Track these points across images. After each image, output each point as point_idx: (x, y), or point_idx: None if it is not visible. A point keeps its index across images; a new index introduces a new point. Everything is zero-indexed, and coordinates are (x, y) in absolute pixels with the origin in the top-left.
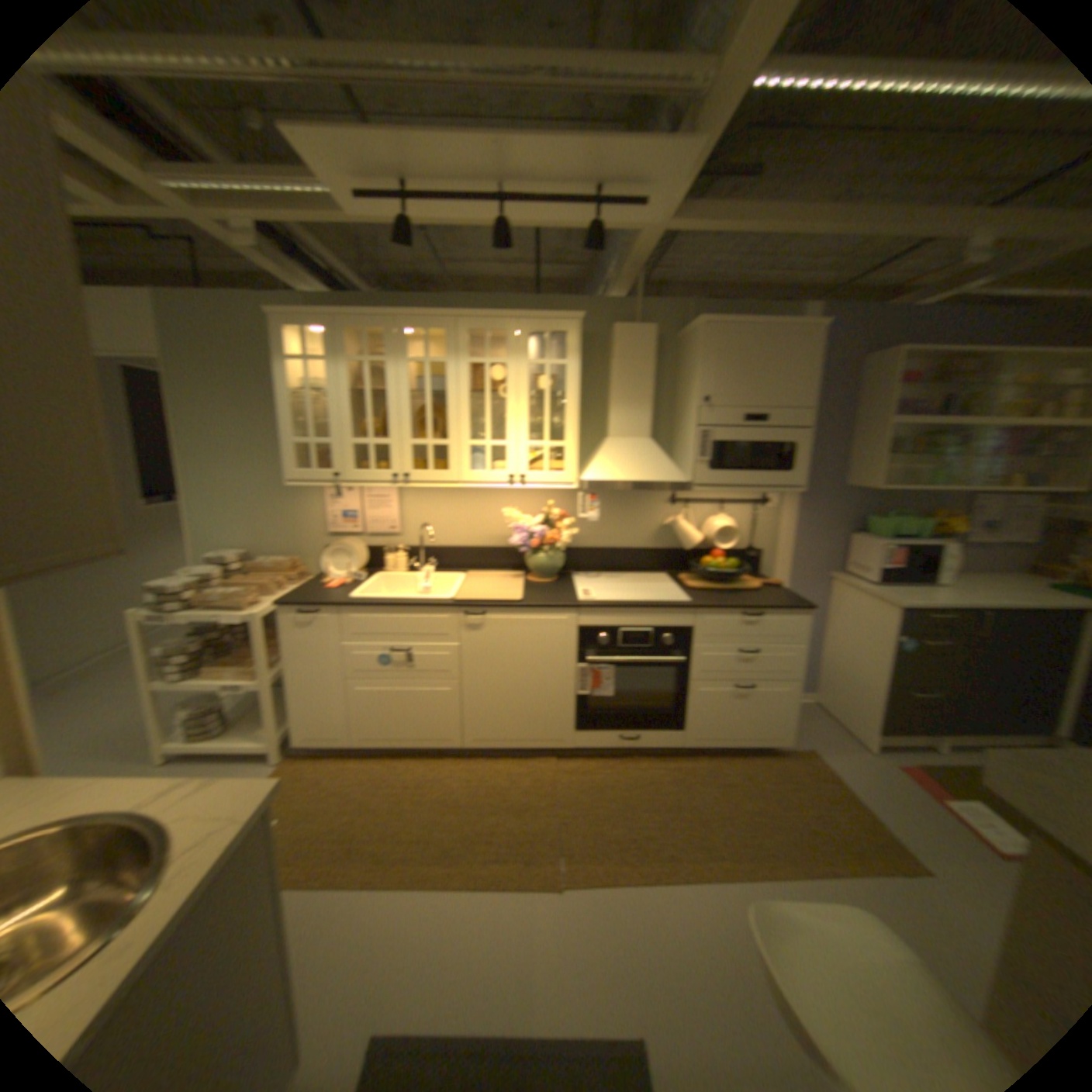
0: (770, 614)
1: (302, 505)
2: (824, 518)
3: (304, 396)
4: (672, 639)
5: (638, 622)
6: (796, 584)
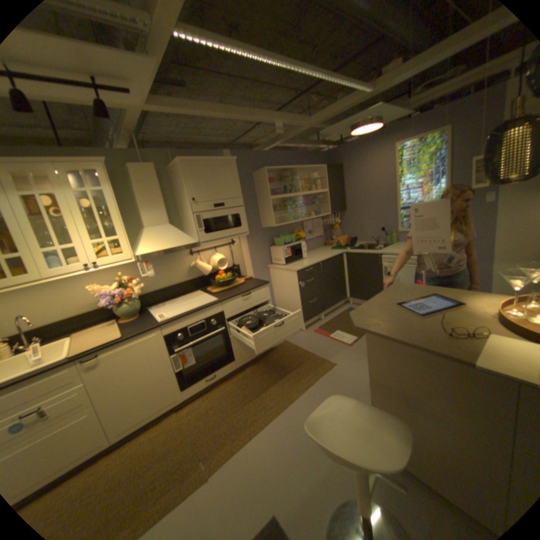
0: (253, 291)
1: None
2: (258, 243)
3: None
4: (216, 320)
5: (197, 318)
6: (257, 274)
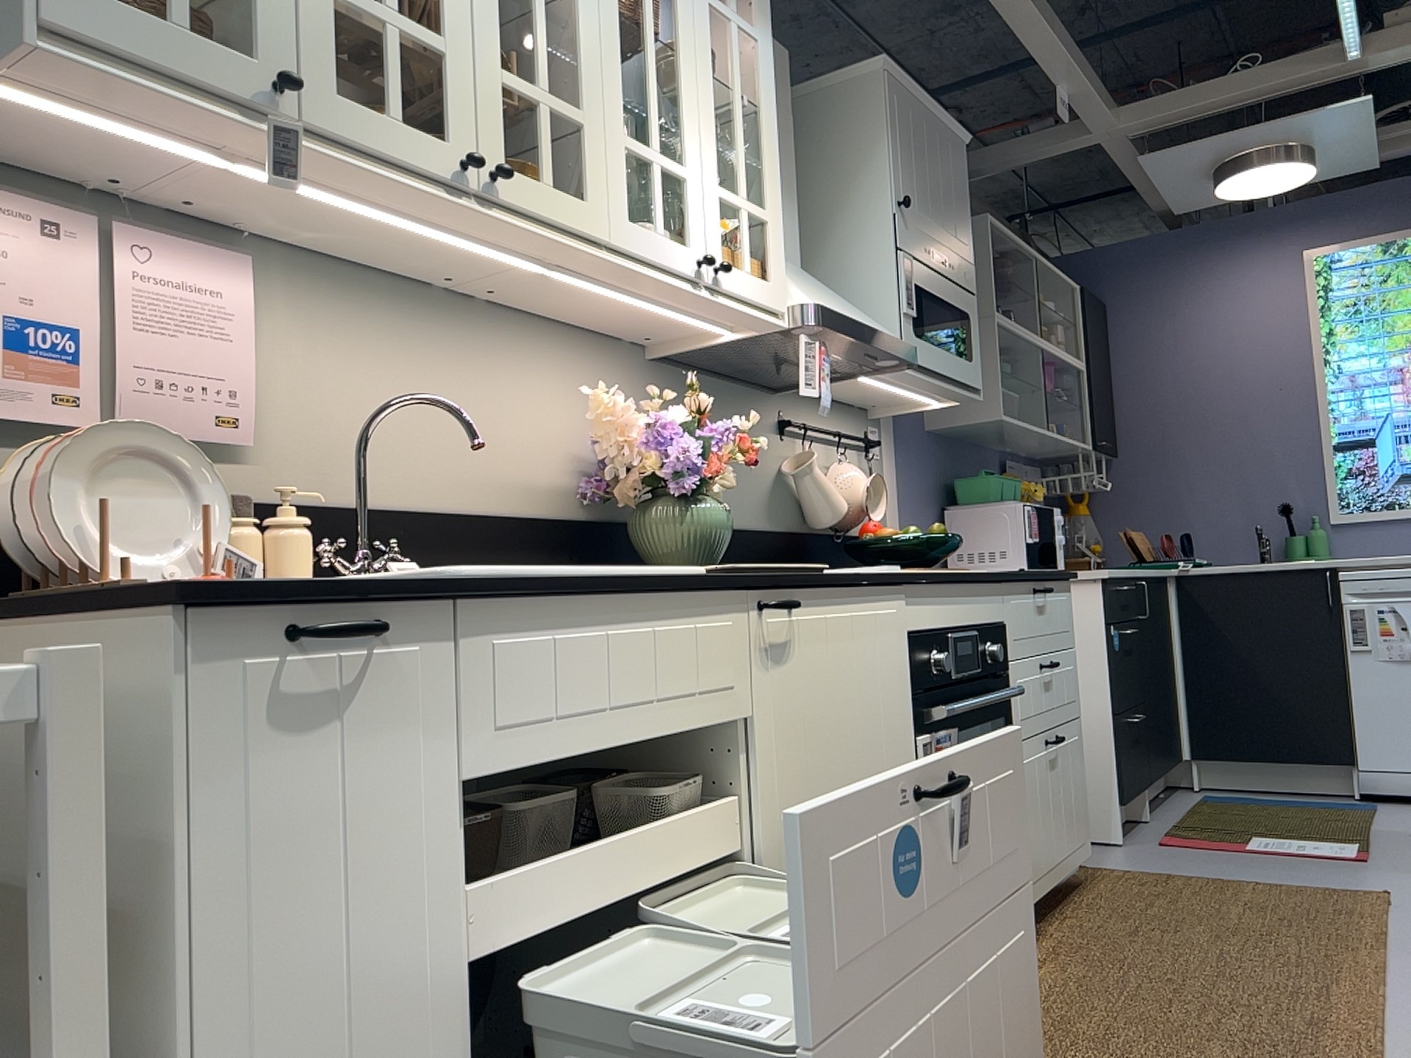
0: (1051, 588)
1: None
2: (920, 483)
3: None
4: (995, 650)
5: (965, 613)
6: None
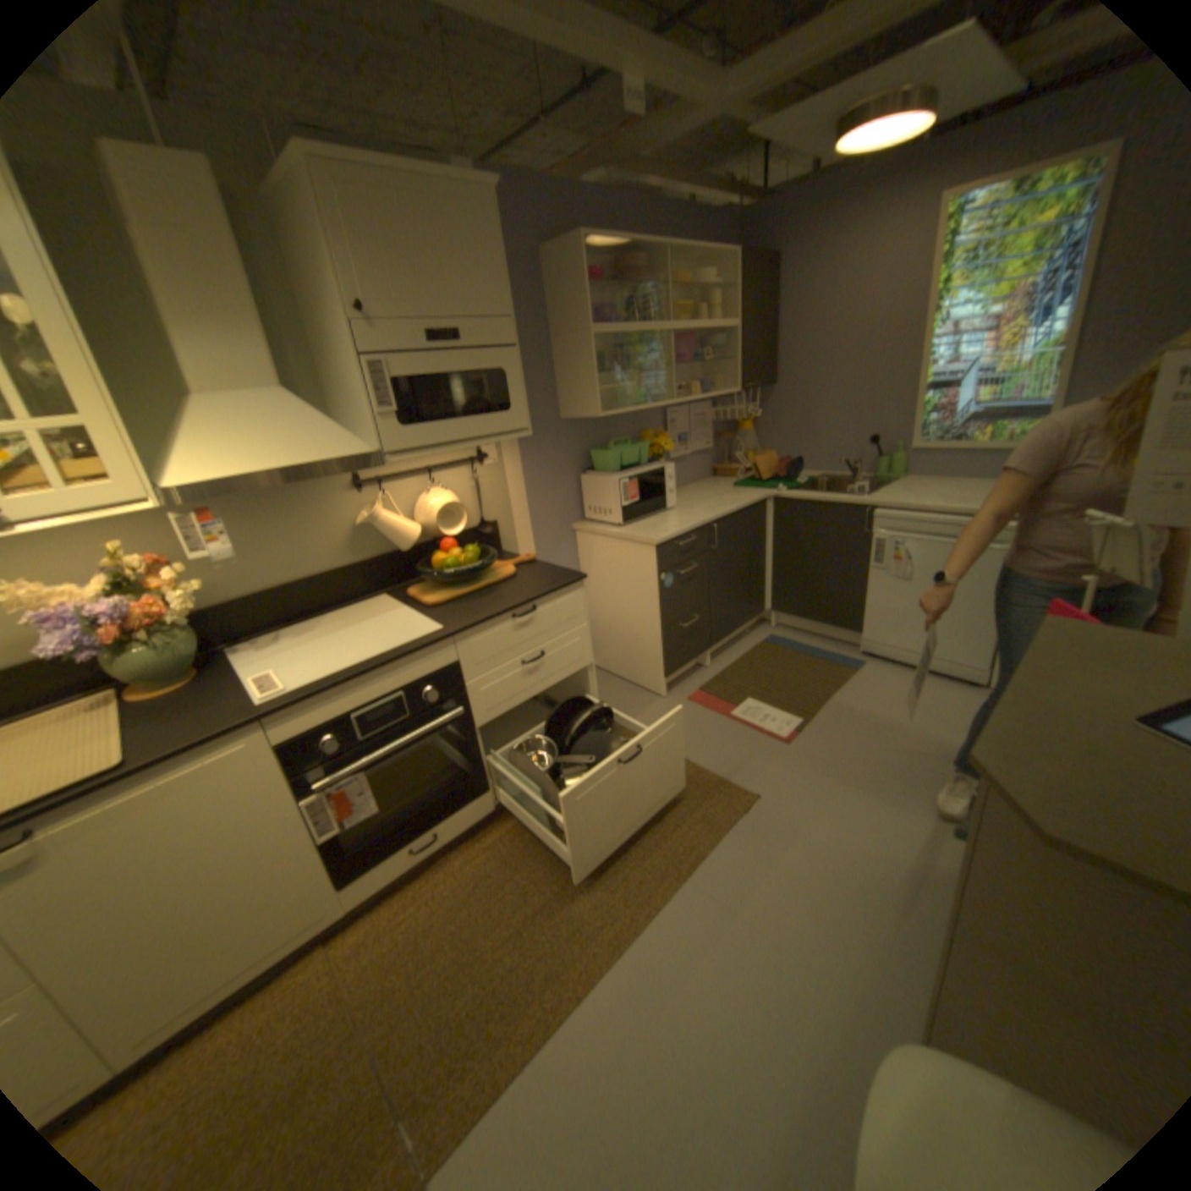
0: (543, 602)
1: None
2: (550, 463)
3: None
4: (438, 688)
5: (379, 689)
6: (544, 549)
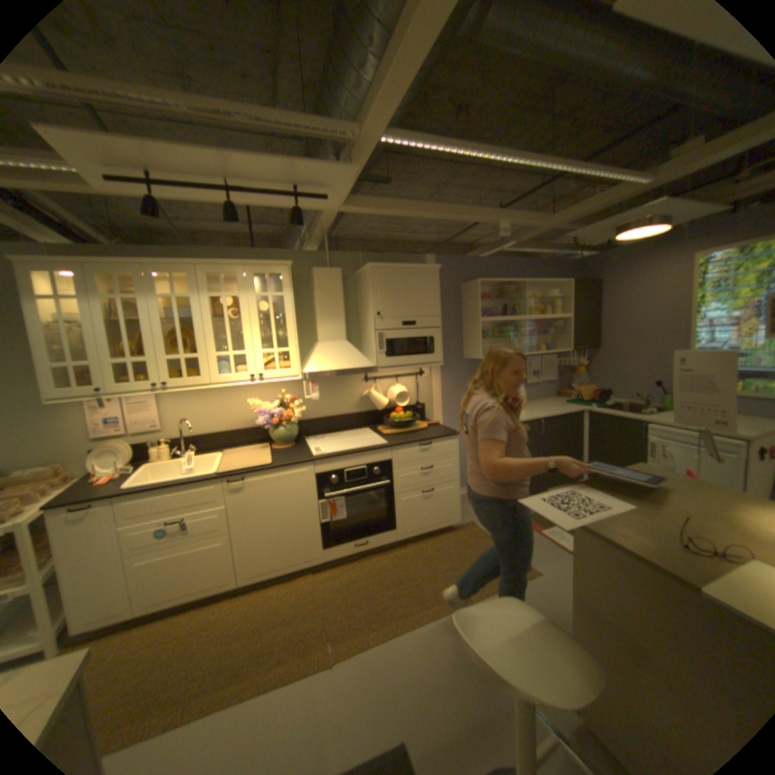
0: (435, 441)
1: (63, 418)
2: (455, 379)
3: (60, 327)
4: (380, 469)
5: (357, 462)
6: (447, 421)
